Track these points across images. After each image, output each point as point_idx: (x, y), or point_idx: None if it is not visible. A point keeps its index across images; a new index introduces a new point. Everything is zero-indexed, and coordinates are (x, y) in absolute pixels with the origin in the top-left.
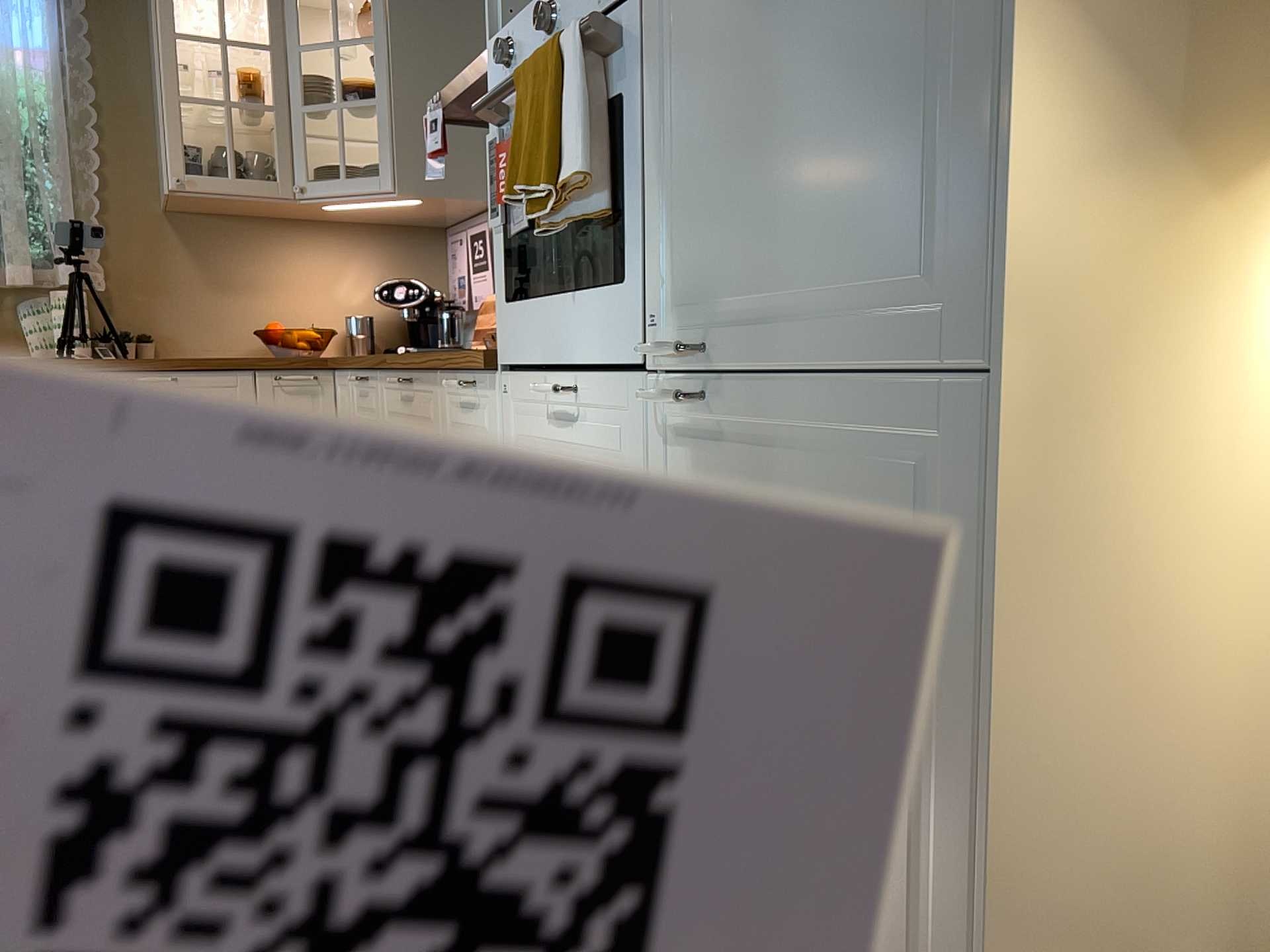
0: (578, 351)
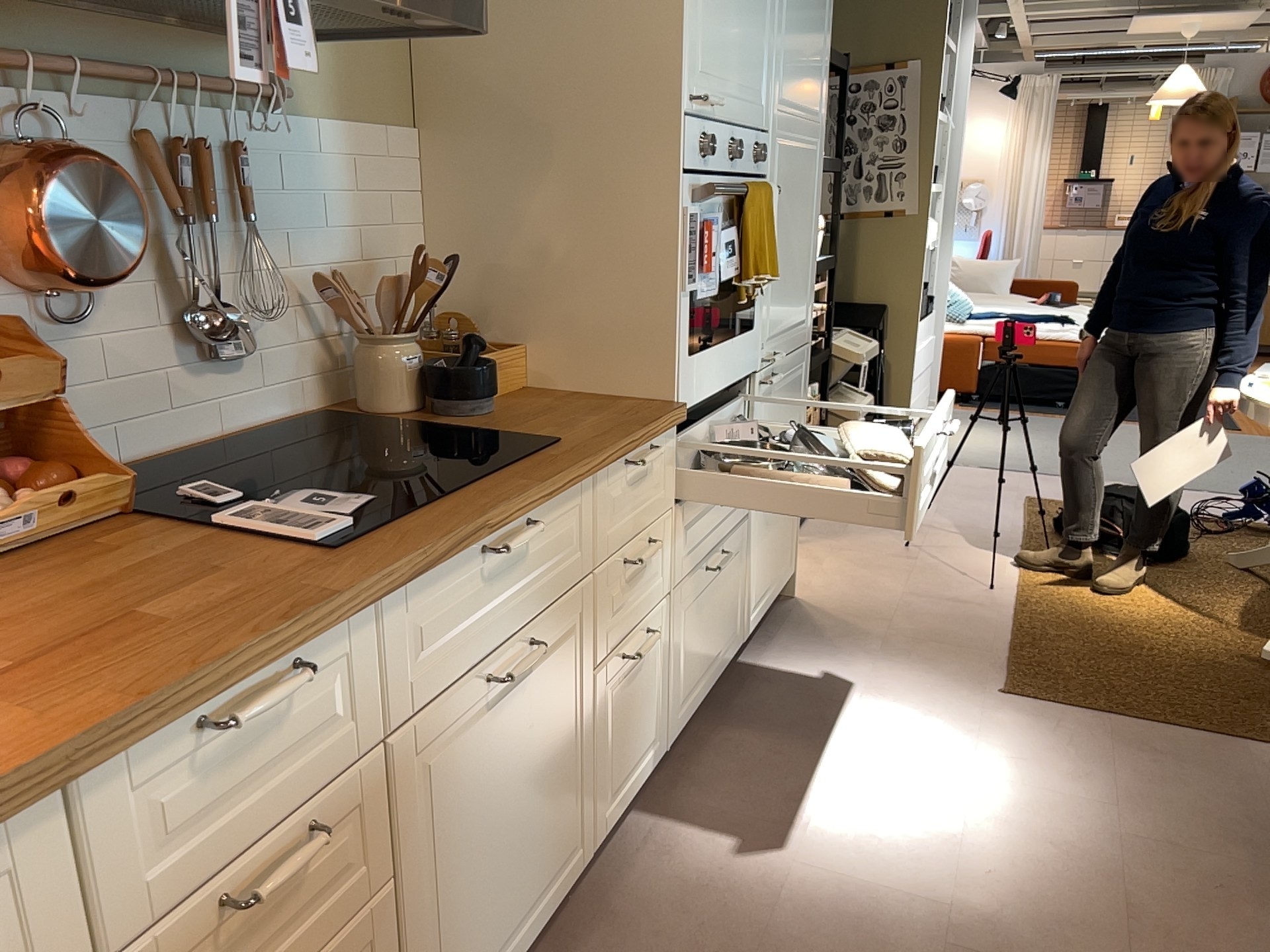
0: (732, 375)
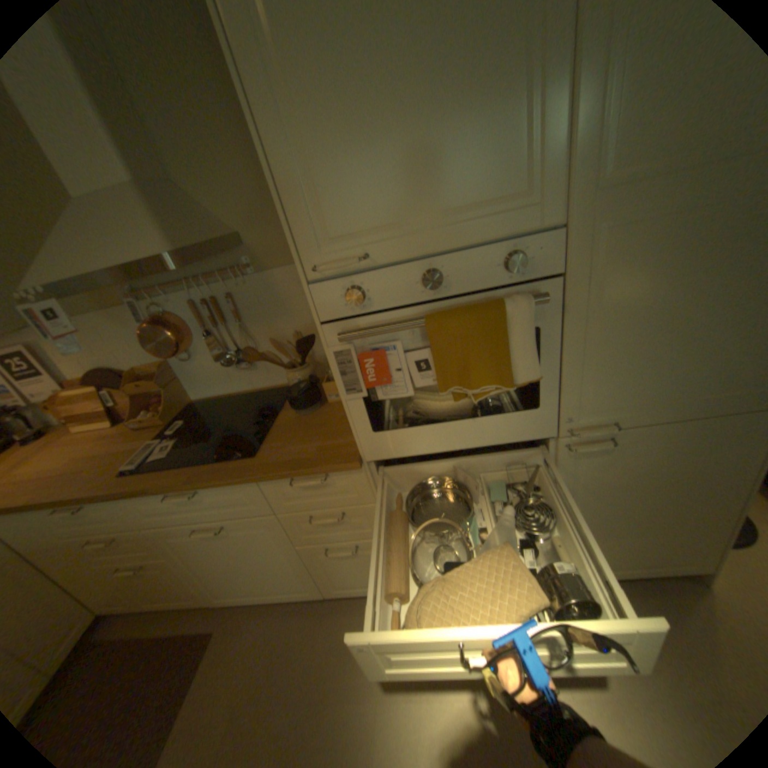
0: (477, 442)
